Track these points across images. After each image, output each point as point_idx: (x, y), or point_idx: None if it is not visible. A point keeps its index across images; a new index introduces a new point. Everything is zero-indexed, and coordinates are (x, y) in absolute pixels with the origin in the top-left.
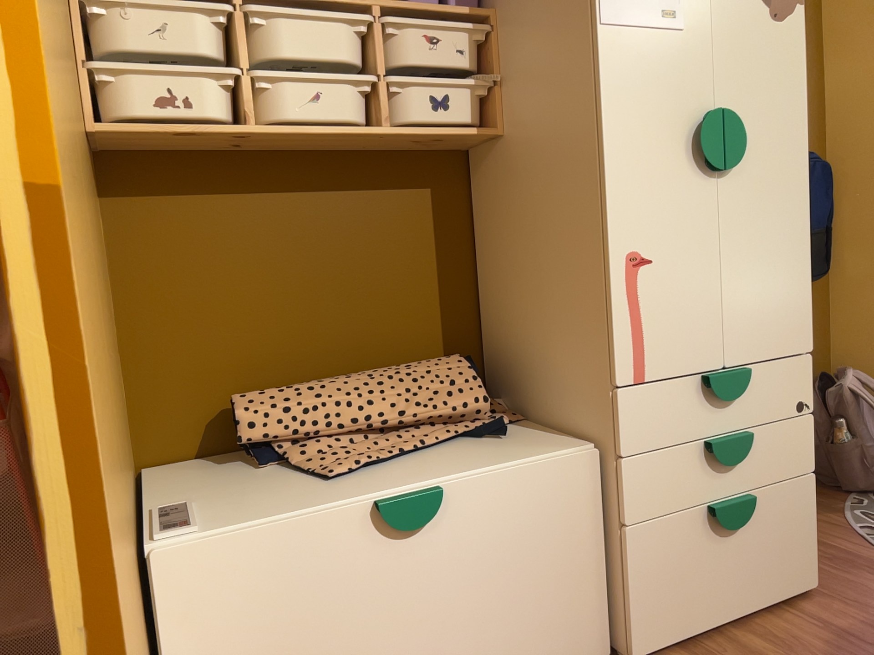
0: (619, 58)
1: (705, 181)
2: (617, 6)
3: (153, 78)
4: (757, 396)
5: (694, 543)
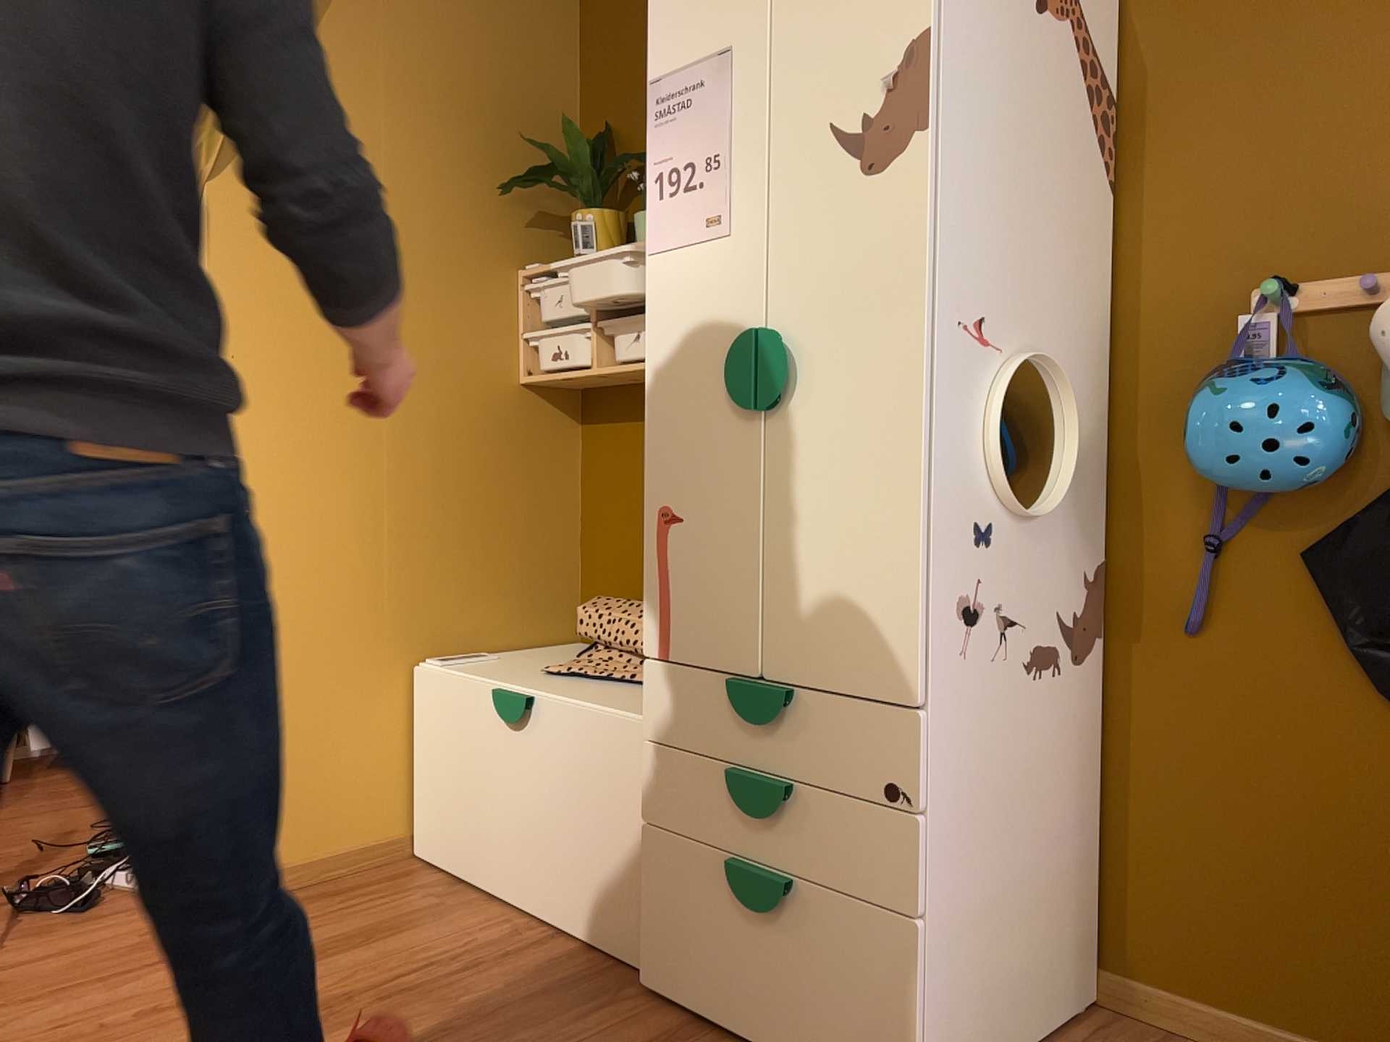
0: (663, 286)
1: (745, 422)
2: (662, 229)
3: (550, 336)
4: (813, 743)
5: (712, 897)
